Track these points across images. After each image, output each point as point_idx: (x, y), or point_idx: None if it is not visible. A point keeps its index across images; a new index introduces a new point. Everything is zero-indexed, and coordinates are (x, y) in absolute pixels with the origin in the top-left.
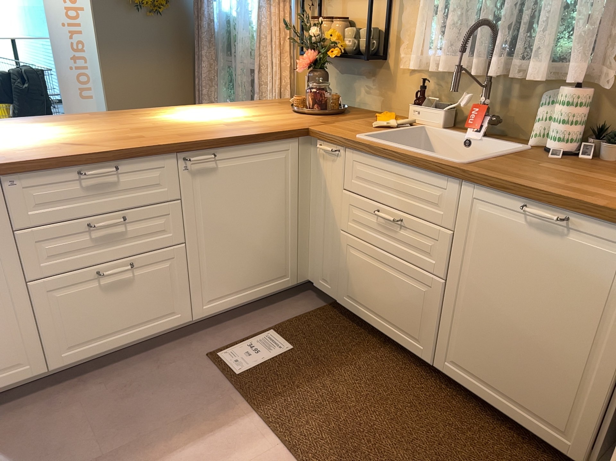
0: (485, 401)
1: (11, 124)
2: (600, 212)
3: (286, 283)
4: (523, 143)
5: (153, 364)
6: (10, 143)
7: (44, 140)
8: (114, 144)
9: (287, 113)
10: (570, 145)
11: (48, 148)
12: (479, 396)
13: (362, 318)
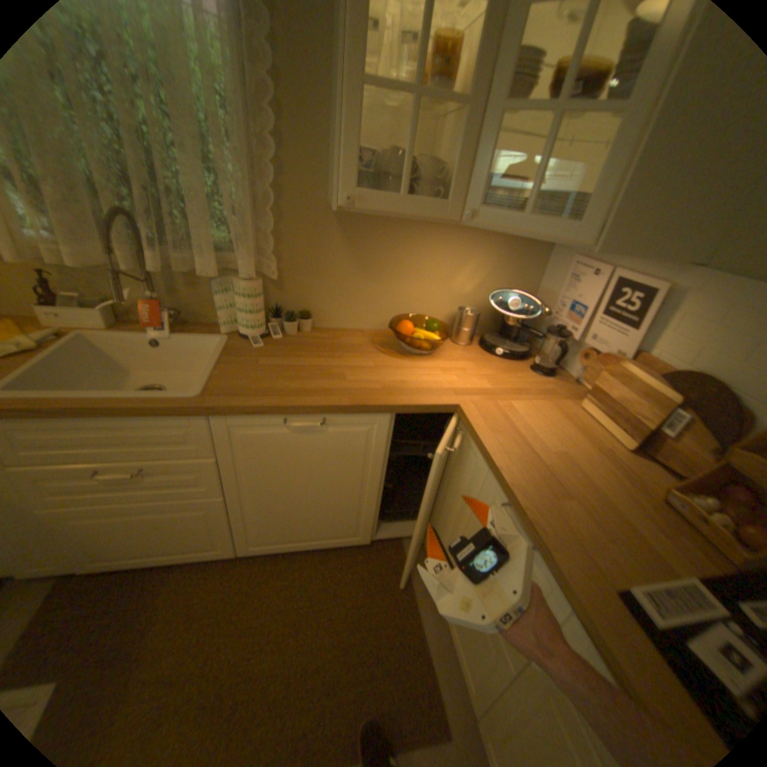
0: (293, 551)
1: None
2: (349, 409)
3: None
4: (212, 328)
5: None
6: None
7: None
8: None
9: None
10: (262, 327)
11: None
12: (287, 552)
13: (127, 568)
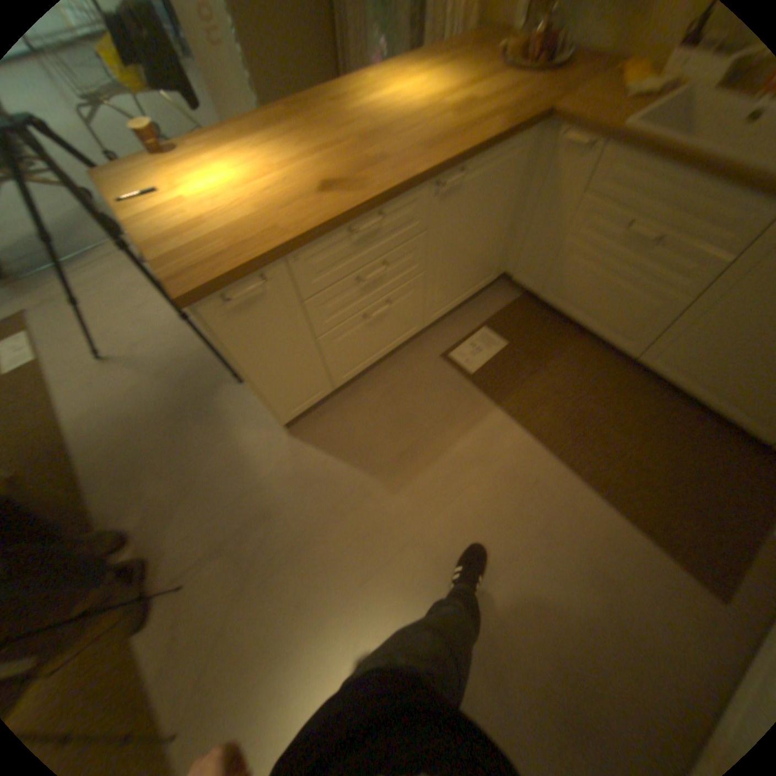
0: (686, 392)
1: (211, 143)
2: None
3: (489, 281)
4: None
5: (400, 370)
6: (249, 190)
7: (281, 180)
8: (366, 180)
9: (501, 72)
10: None
11: (302, 201)
12: (681, 388)
13: (565, 314)
